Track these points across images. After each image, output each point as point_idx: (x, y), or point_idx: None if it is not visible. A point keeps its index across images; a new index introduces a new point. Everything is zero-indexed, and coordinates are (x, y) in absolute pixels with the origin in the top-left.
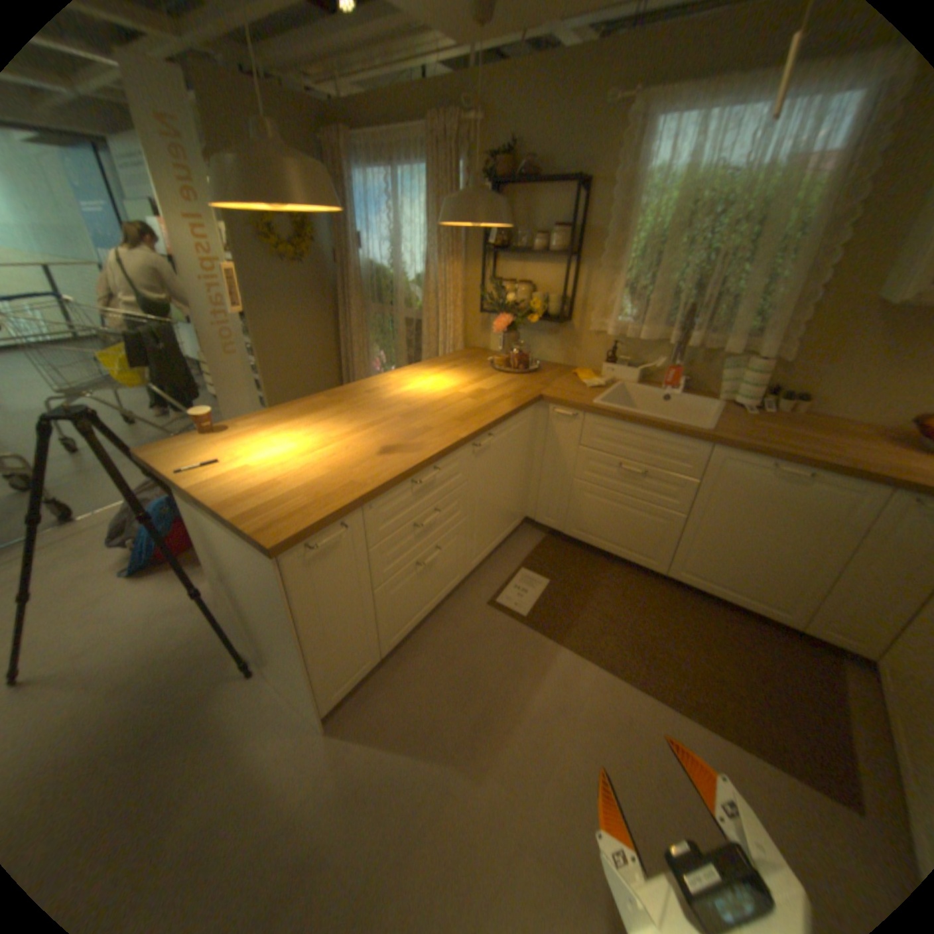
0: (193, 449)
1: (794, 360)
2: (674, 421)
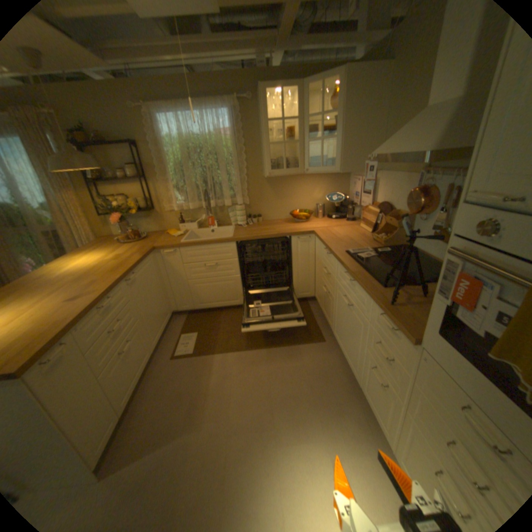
0: None
1: (250, 203)
2: (217, 238)
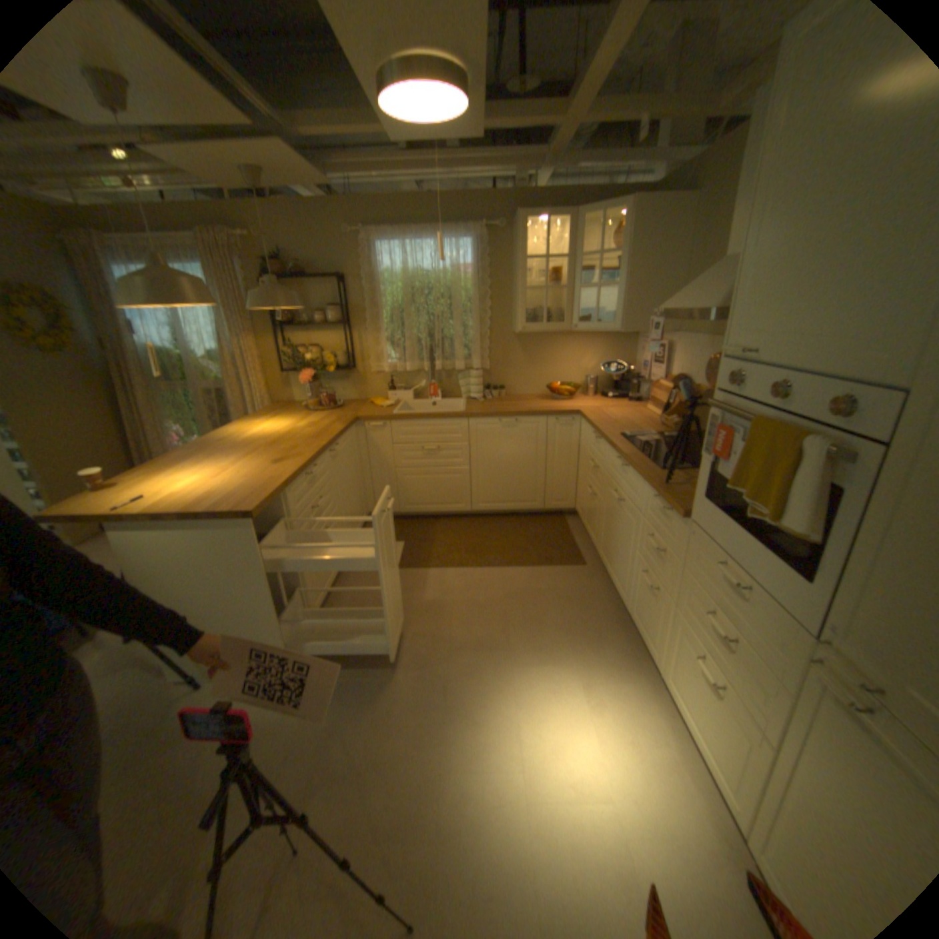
0: (104, 500)
1: (490, 369)
2: (444, 413)
